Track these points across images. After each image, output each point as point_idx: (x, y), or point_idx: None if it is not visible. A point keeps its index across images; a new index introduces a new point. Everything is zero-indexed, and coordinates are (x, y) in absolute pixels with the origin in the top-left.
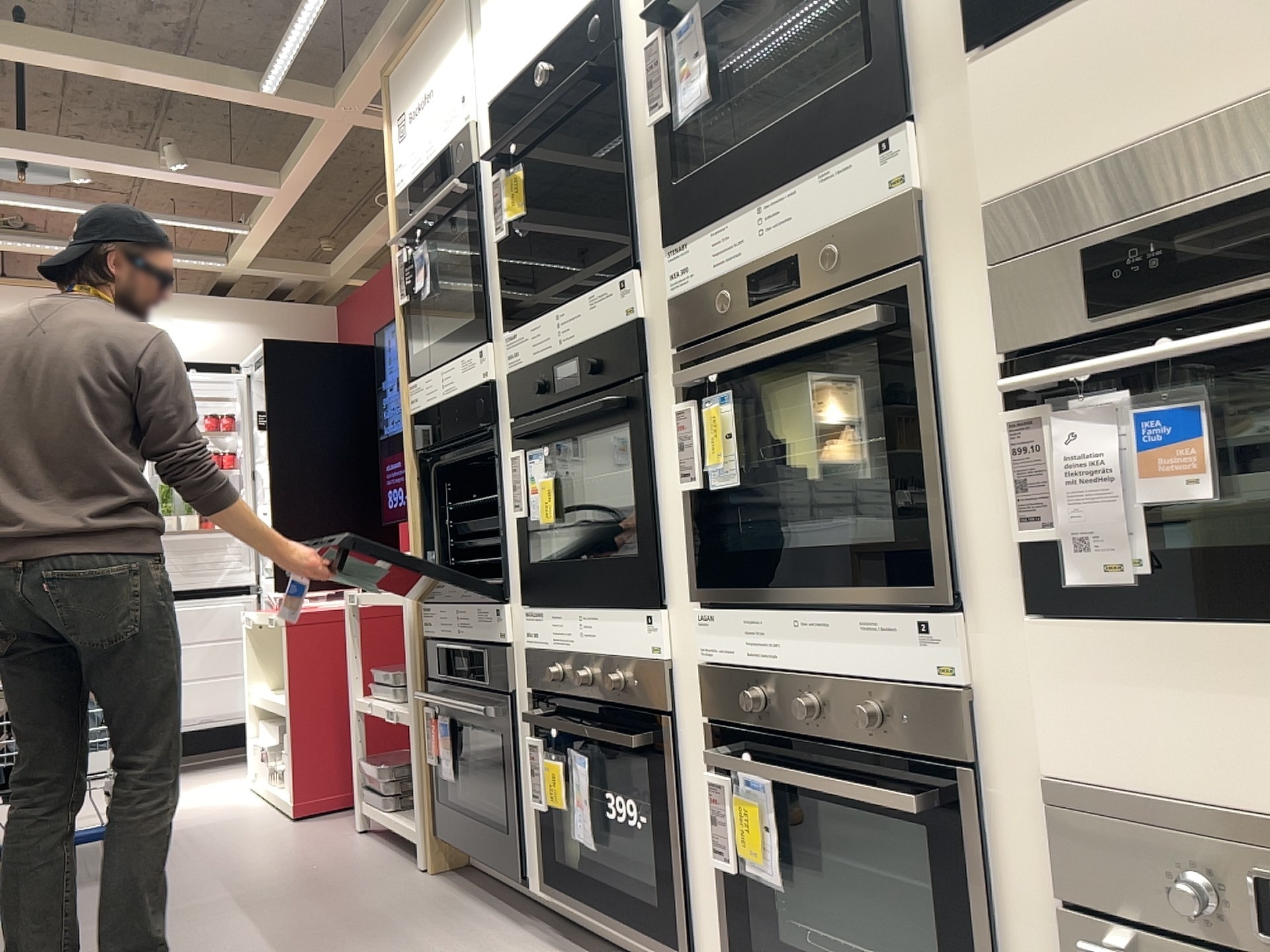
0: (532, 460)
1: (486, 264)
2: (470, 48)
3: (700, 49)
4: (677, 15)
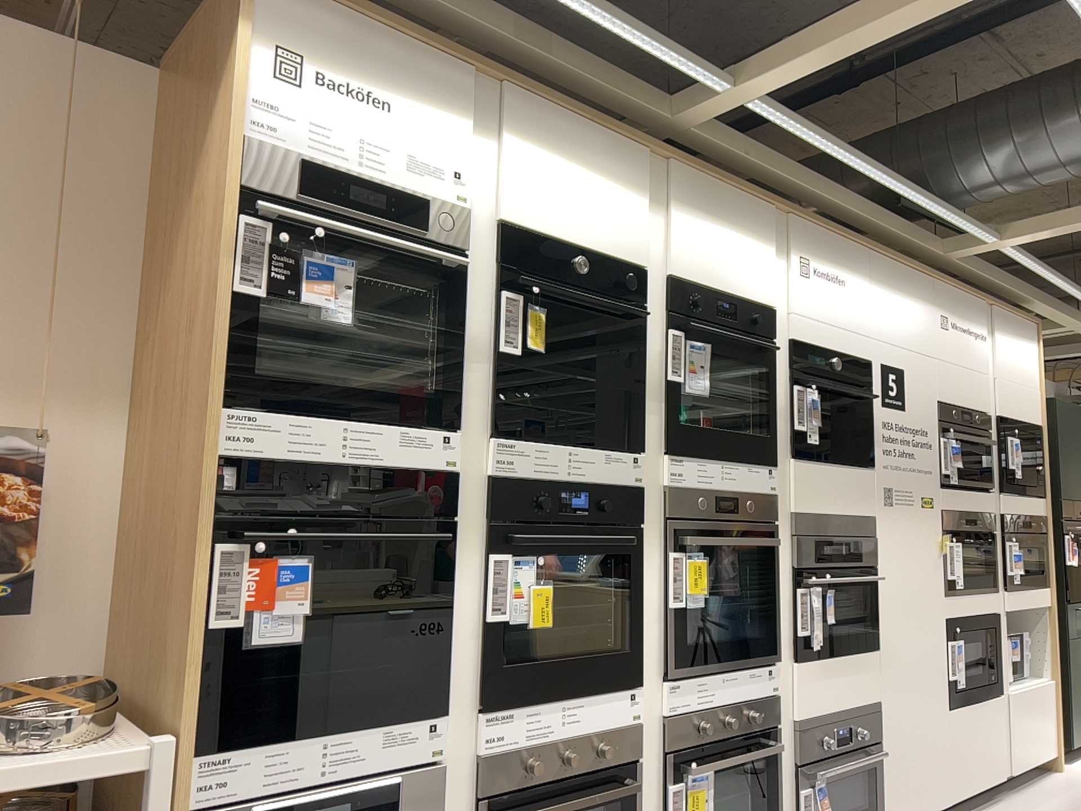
0: (524, 562)
1: (467, 355)
2: (476, 145)
3: (703, 368)
4: (686, 335)
